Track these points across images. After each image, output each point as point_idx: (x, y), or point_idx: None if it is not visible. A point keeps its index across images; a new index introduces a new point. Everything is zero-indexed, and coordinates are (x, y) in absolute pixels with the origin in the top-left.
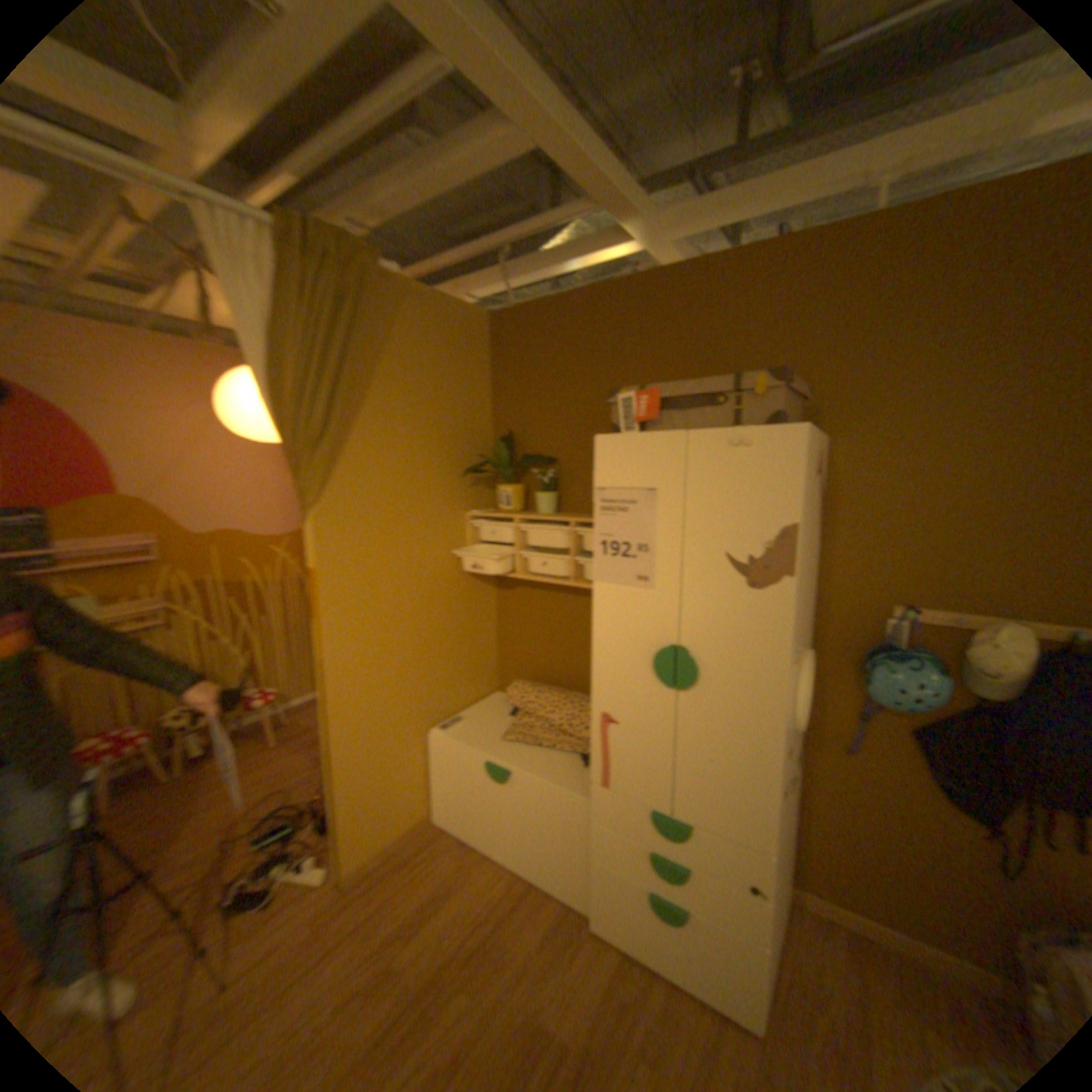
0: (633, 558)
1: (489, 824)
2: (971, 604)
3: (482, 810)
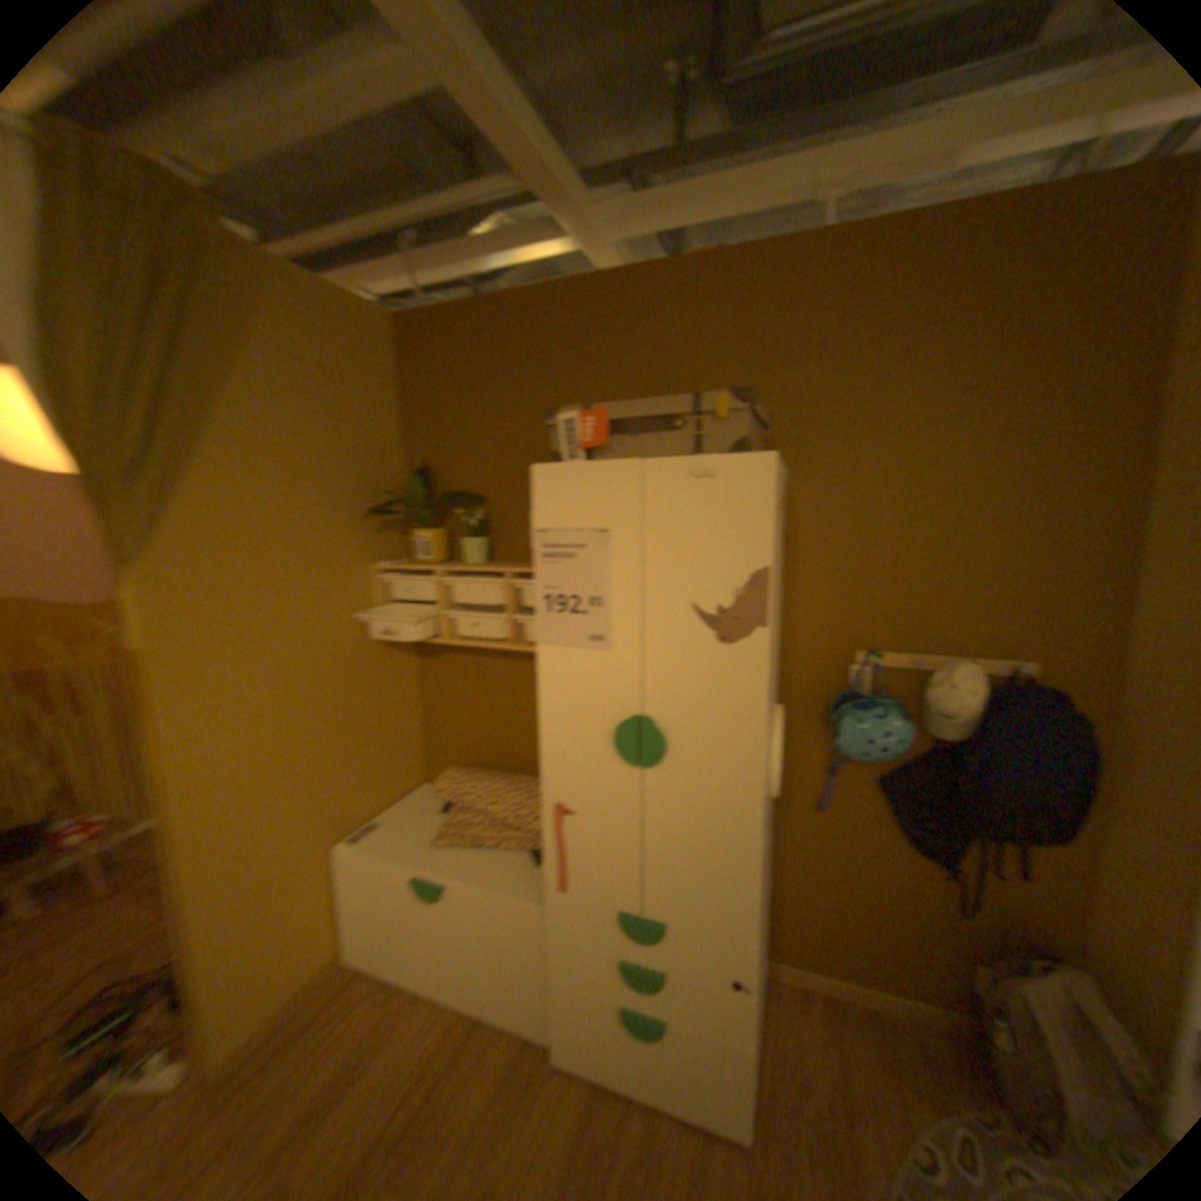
0: (584, 615)
1: (418, 956)
2: (925, 644)
3: (408, 940)
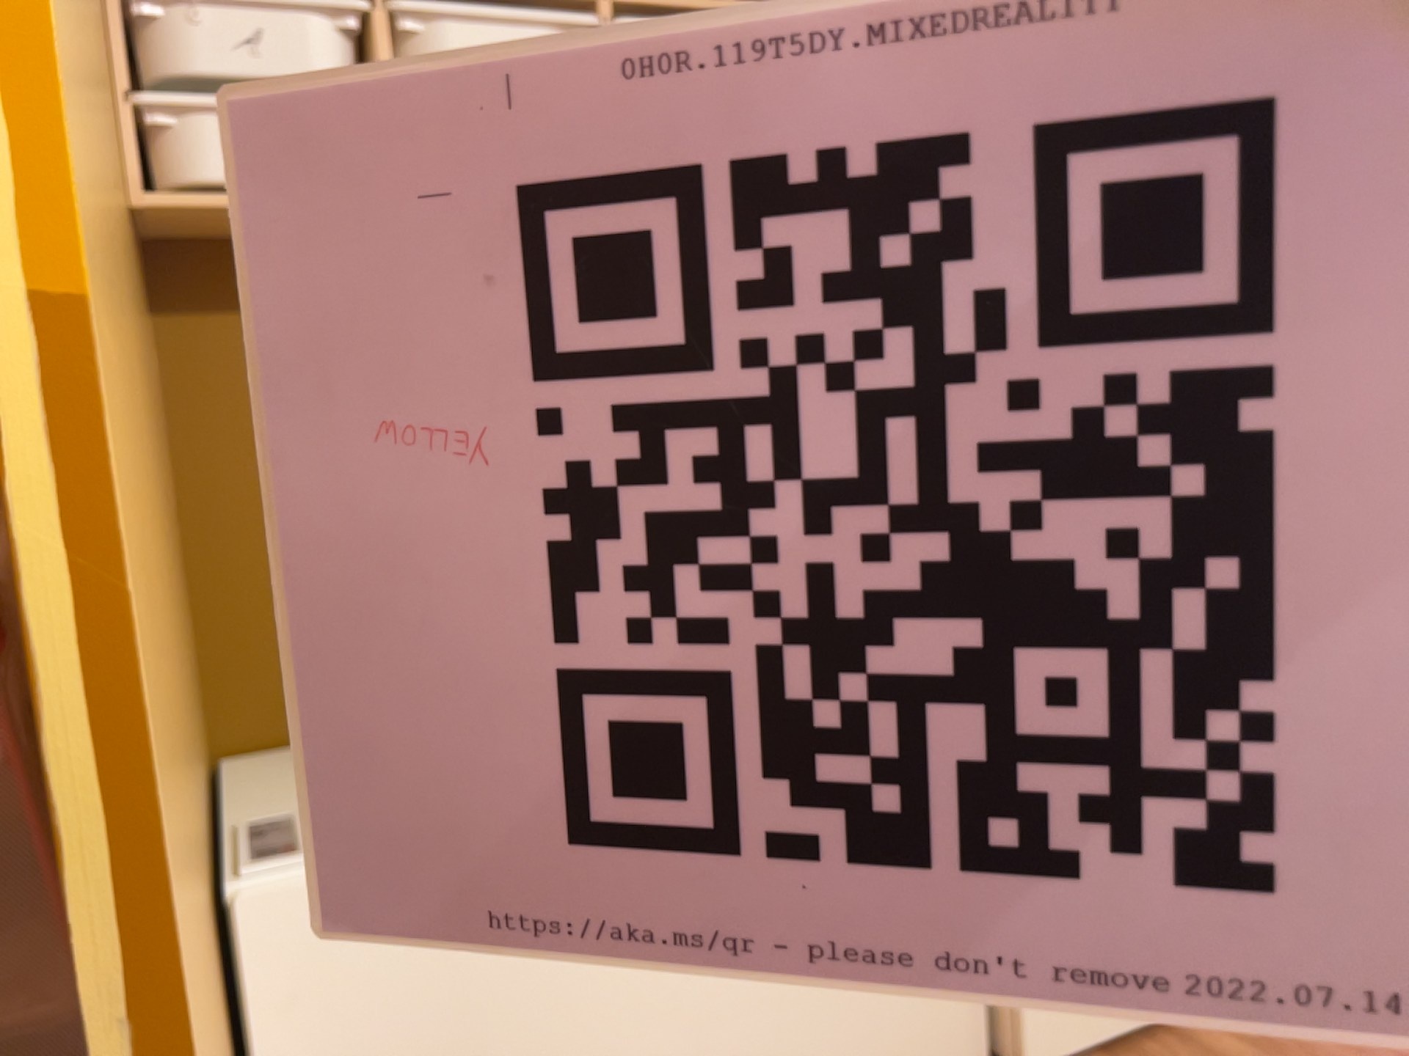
0: None
1: None
2: None
3: (596, 1036)
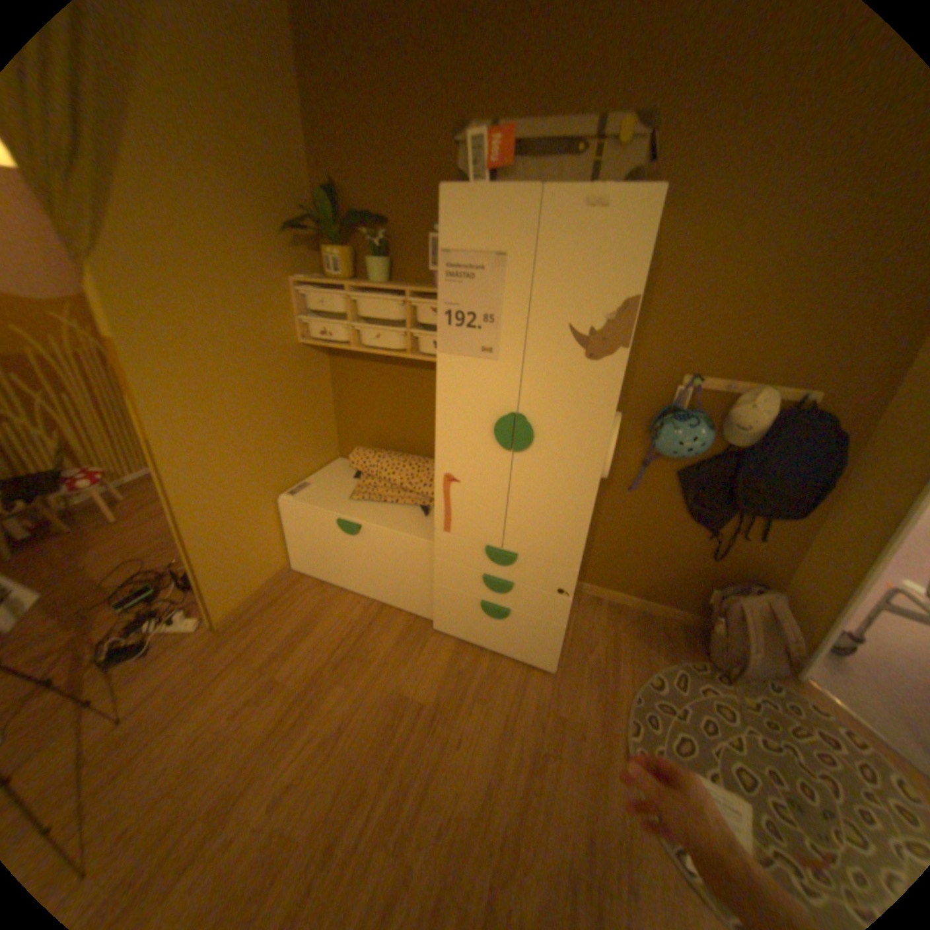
0: (480, 330)
1: (346, 566)
2: (741, 373)
3: (339, 556)
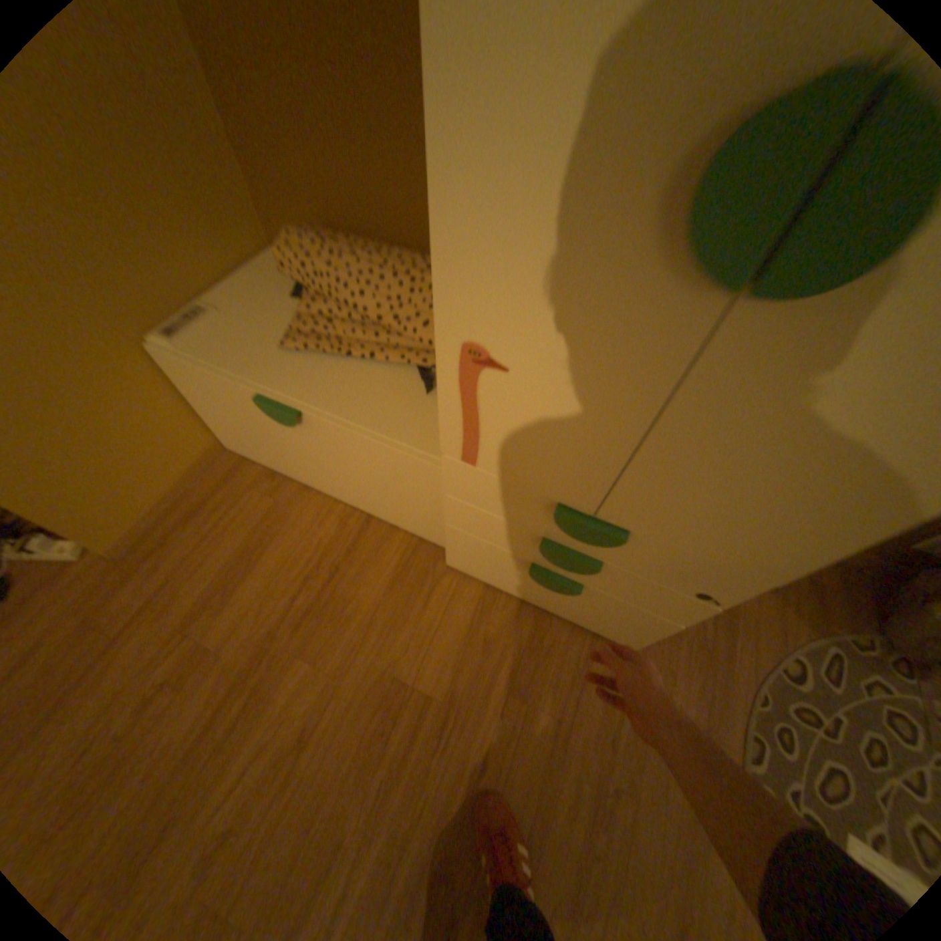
0: None
1: (300, 462)
2: None
3: (284, 448)
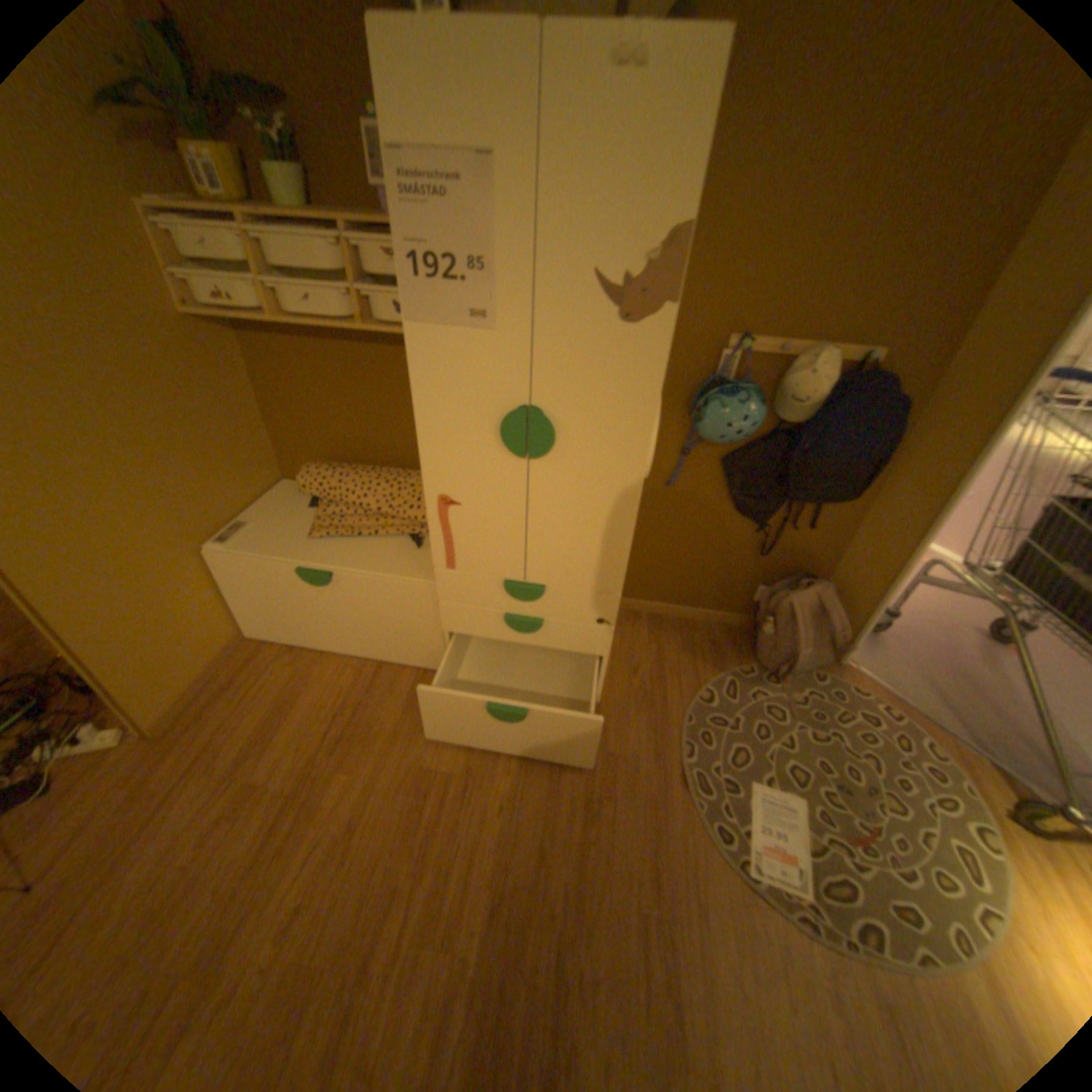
0: (464, 282)
1: (320, 624)
2: (797, 328)
3: (308, 614)
